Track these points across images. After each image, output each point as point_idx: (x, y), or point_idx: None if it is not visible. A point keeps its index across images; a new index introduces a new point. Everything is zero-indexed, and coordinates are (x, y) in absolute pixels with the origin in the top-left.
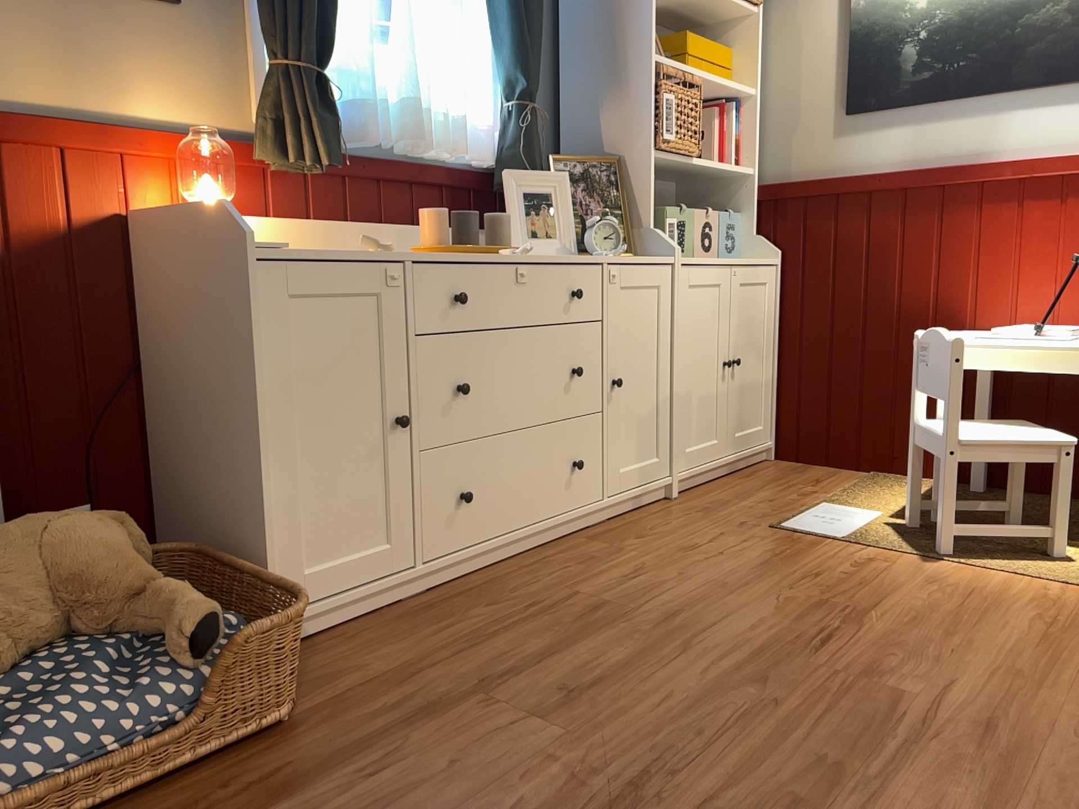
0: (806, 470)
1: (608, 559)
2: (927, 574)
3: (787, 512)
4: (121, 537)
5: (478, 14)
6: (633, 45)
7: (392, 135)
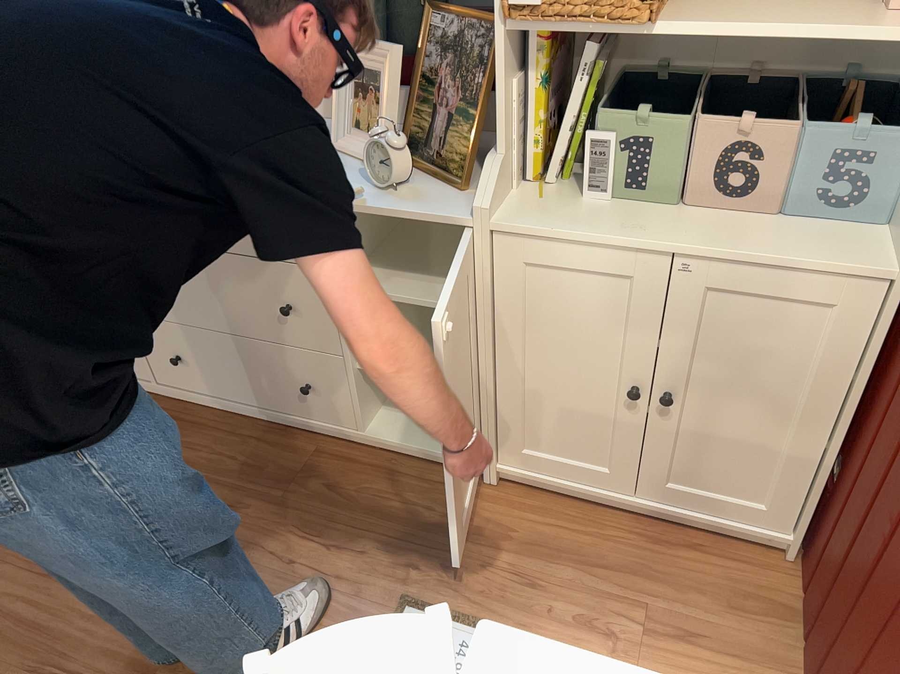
0: (753, 616)
1: (259, 480)
2: None
3: (478, 611)
4: None
5: None
6: None
7: None
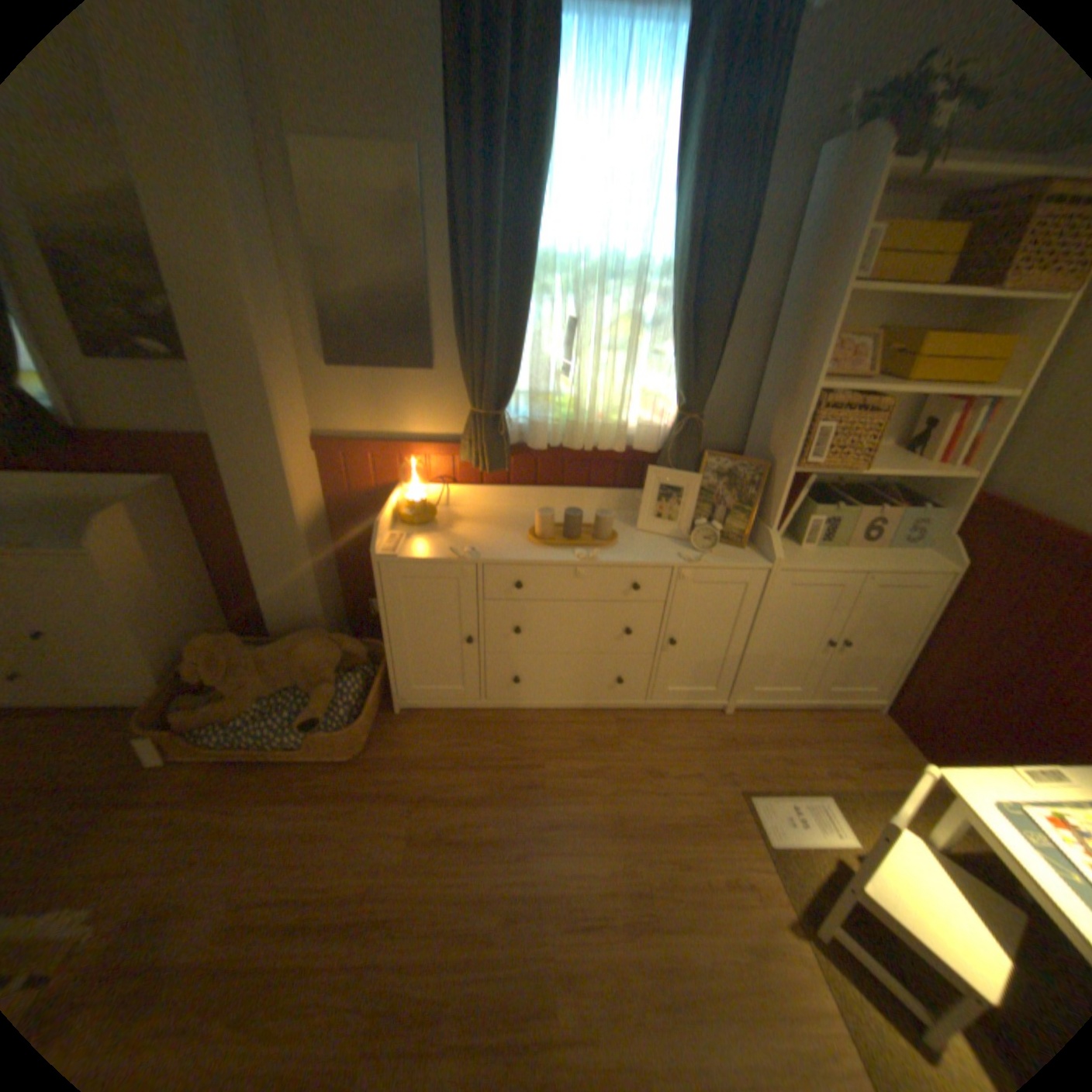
0: (892, 749)
1: (598, 750)
2: (766, 947)
3: (782, 789)
4: (326, 657)
5: (665, 339)
6: (809, 369)
7: (566, 439)
